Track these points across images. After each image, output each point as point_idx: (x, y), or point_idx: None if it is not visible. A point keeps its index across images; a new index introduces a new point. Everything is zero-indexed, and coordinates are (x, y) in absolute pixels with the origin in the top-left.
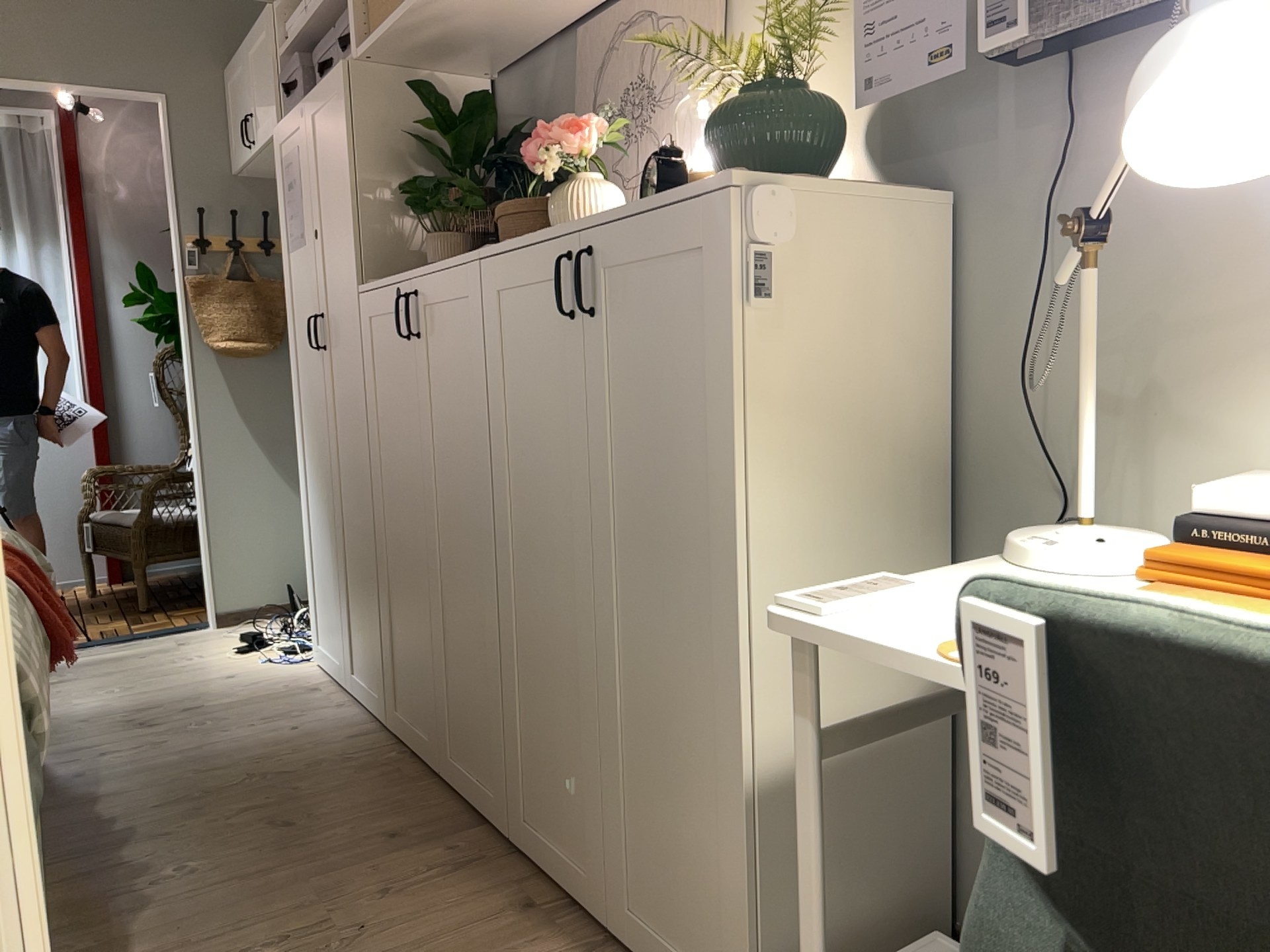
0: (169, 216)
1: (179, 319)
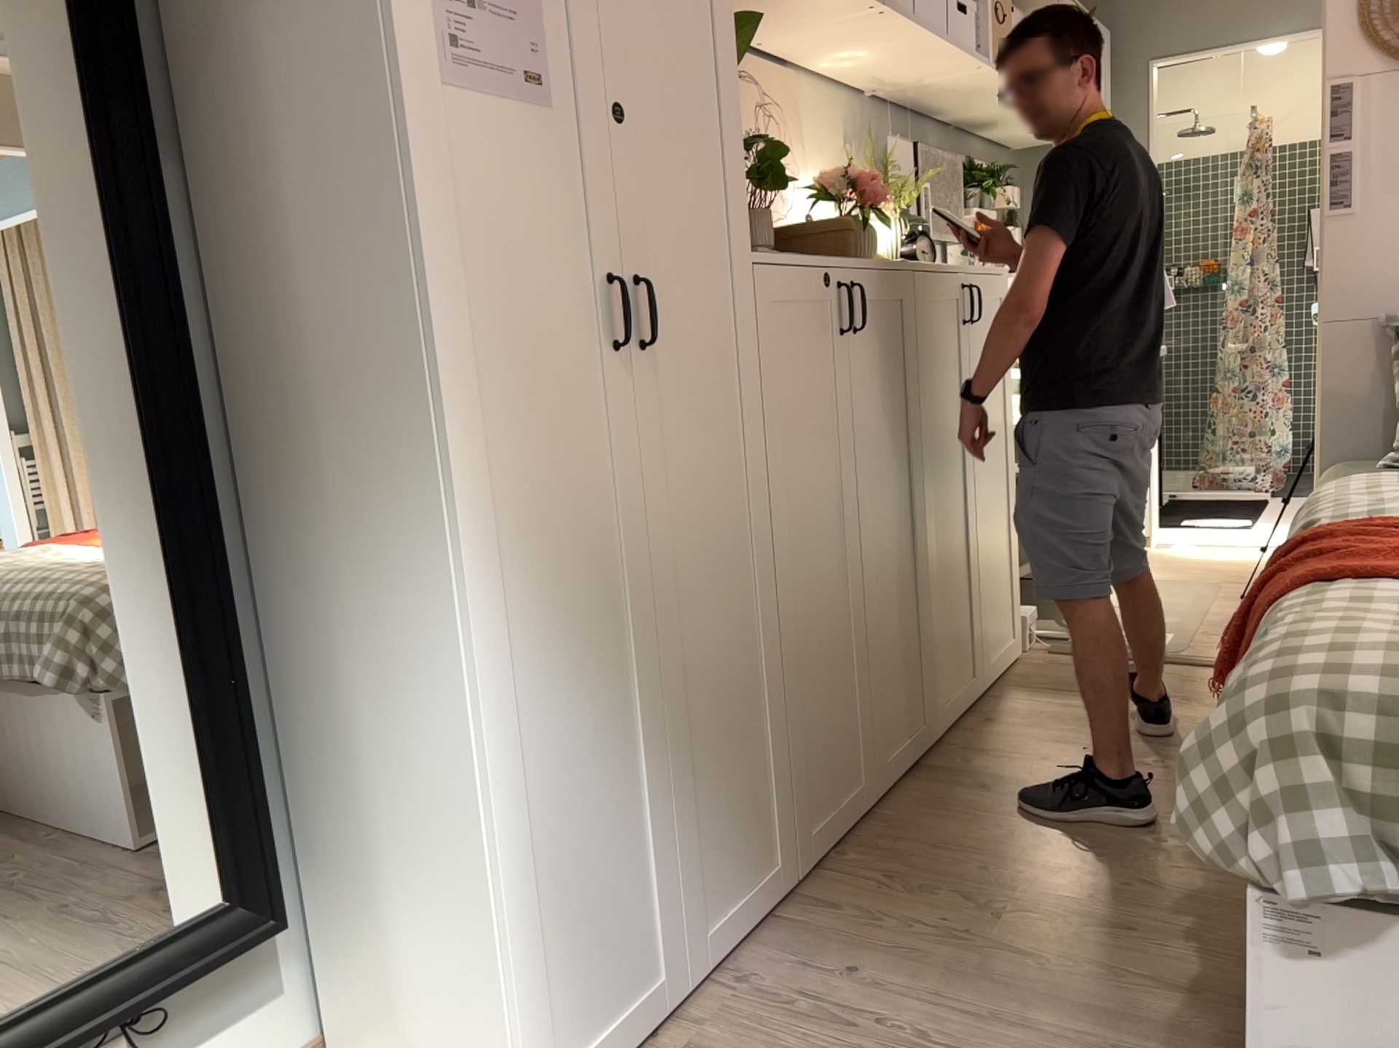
0: None
1: None
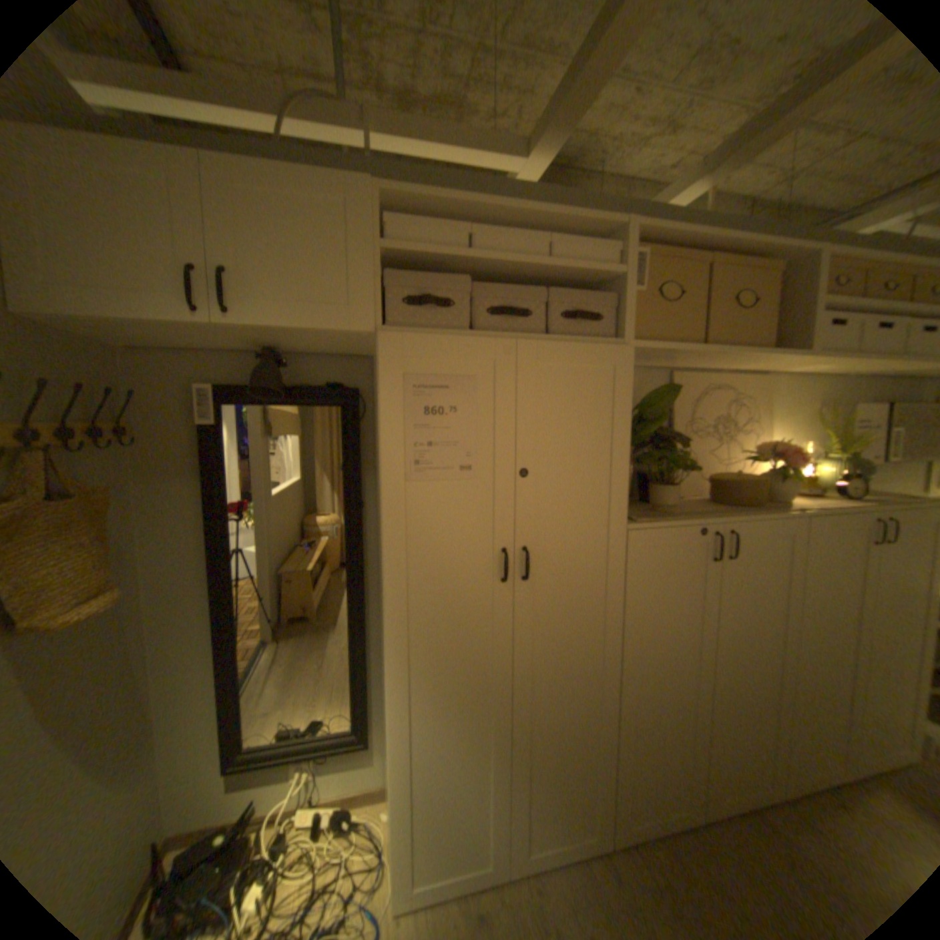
0: None
1: None
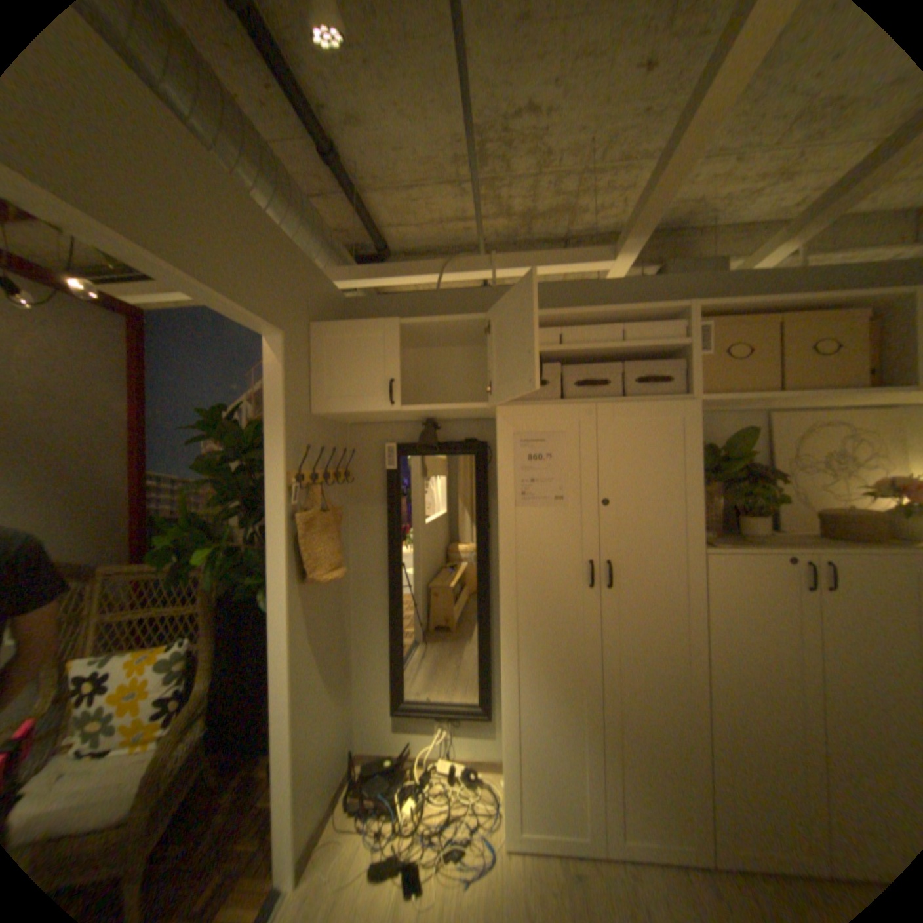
0: (267, 451)
1: (267, 557)
